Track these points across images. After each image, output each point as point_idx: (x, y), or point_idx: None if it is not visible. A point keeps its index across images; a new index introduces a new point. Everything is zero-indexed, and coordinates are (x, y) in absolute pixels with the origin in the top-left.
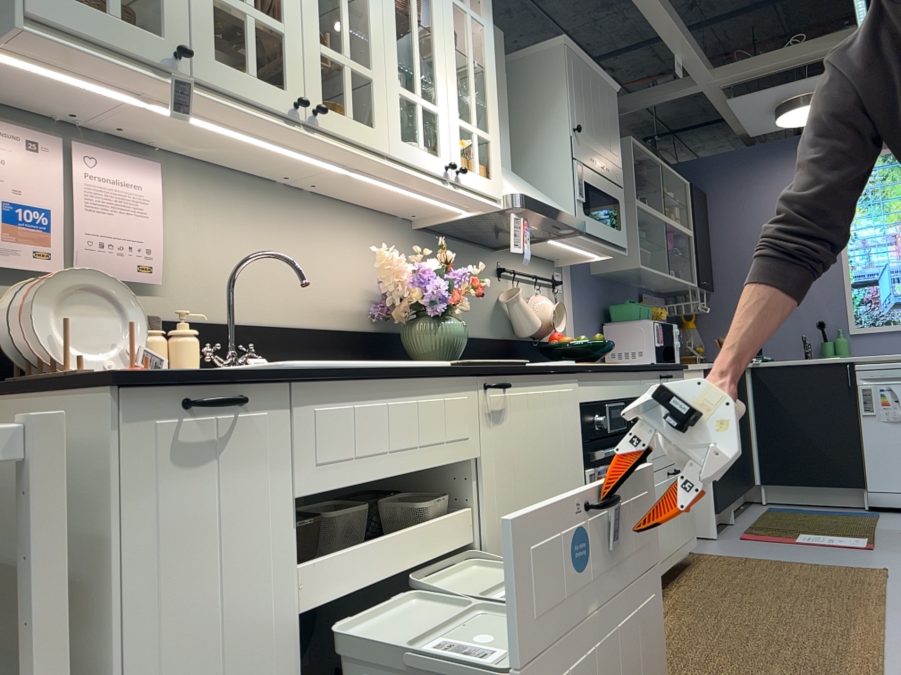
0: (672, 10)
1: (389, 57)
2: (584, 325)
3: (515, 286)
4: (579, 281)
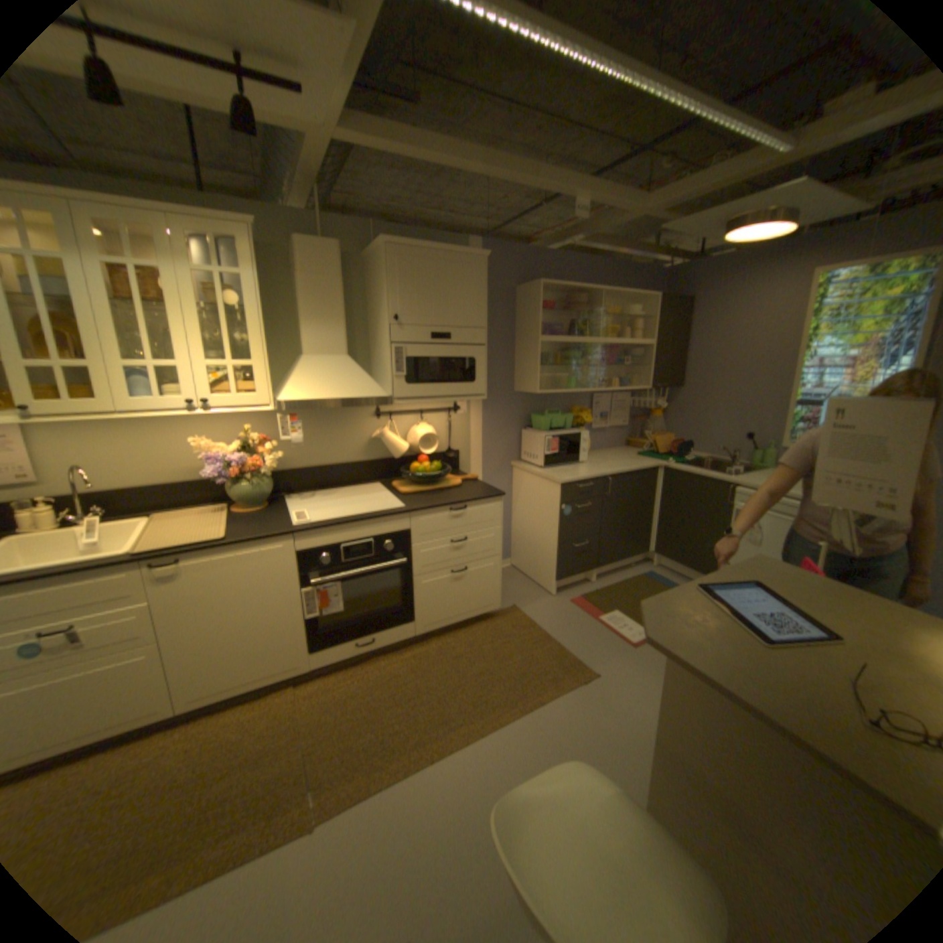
0: (538, 164)
1: (107, 344)
2: (494, 433)
3: (396, 420)
4: (490, 400)
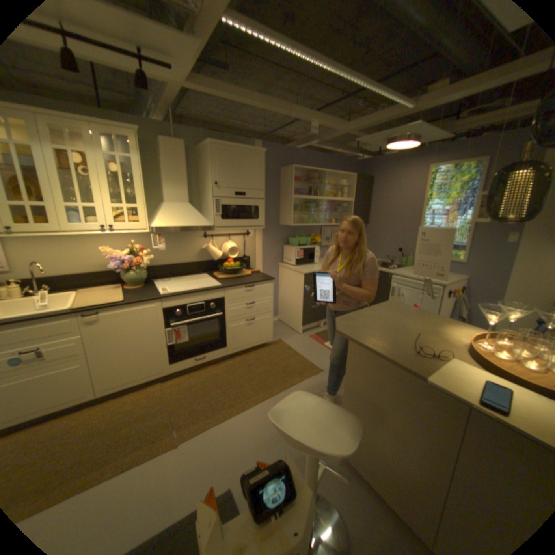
0: (291, 104)
1: (55, 194)
2: (268, 247)
3: (215, 239)
4: (266, 229)
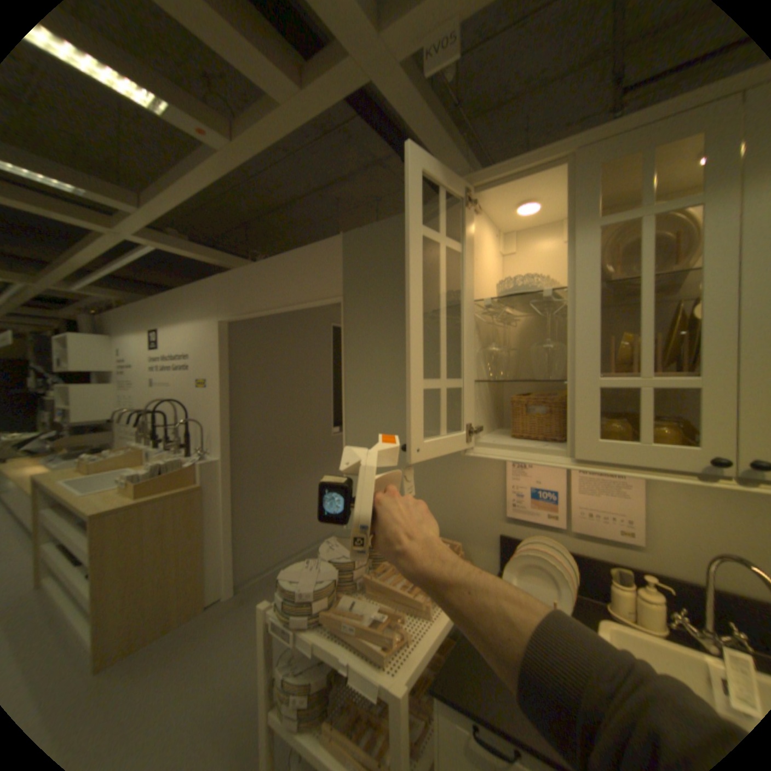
0: None
1: None
2: None
3: None
4: None
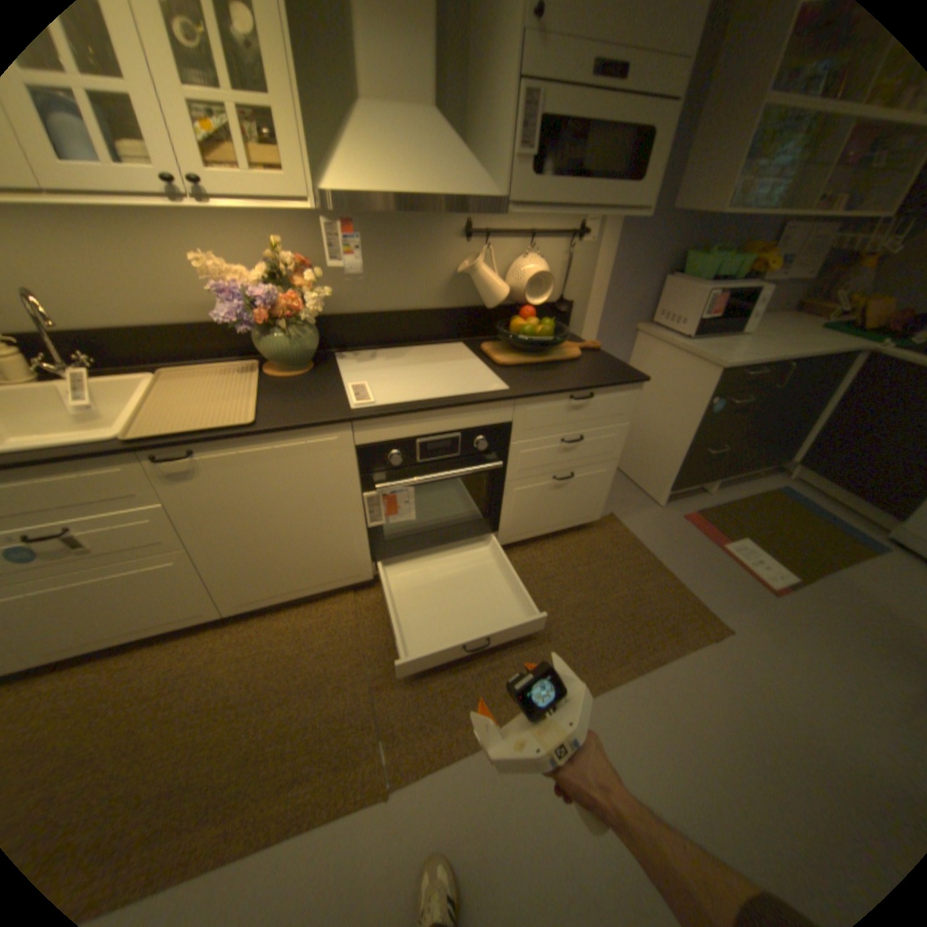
0: None
1: None
2: (627, 277)
3: (494, 245)
4: (635, 221)
